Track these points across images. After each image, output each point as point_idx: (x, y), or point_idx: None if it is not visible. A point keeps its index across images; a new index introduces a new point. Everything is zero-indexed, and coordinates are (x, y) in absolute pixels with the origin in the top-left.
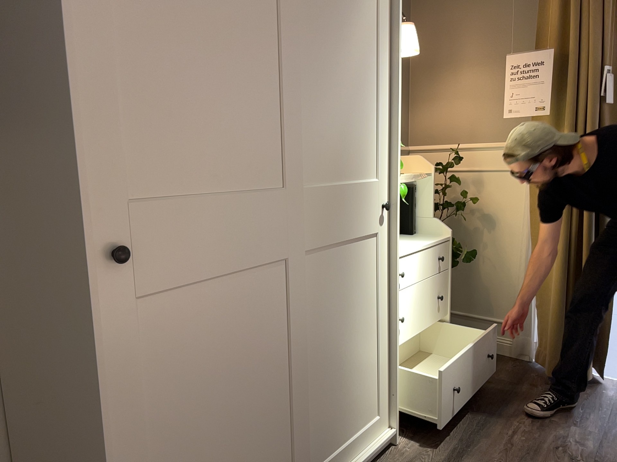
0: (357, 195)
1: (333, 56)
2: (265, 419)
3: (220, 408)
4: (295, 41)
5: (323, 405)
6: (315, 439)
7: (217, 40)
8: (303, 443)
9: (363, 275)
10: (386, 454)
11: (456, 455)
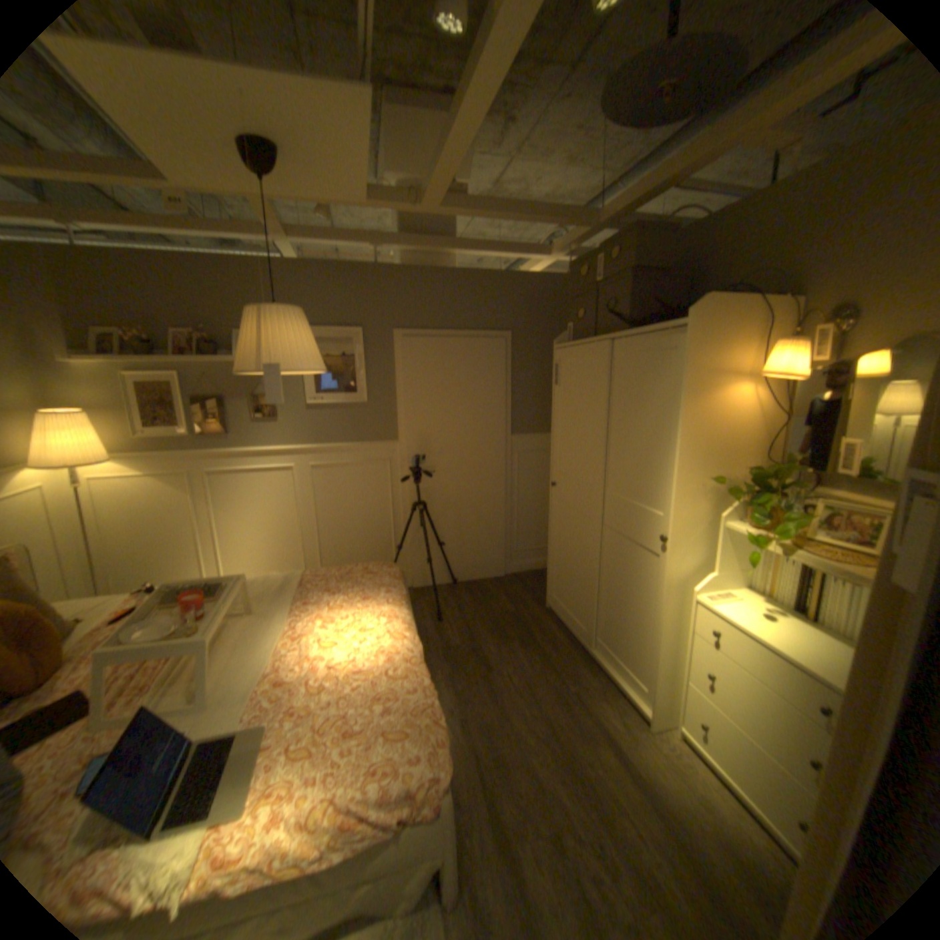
0: (642, 515)
1: (633, 419)
2: (579, 581)
3: (568, 556)
4: (601, 416)
5: (609, 621)
6: (603, 632)
7: (577, 421)
8: (590, 616)
9: (644, 576)
10: (632, 717)
11: (613, 755)
